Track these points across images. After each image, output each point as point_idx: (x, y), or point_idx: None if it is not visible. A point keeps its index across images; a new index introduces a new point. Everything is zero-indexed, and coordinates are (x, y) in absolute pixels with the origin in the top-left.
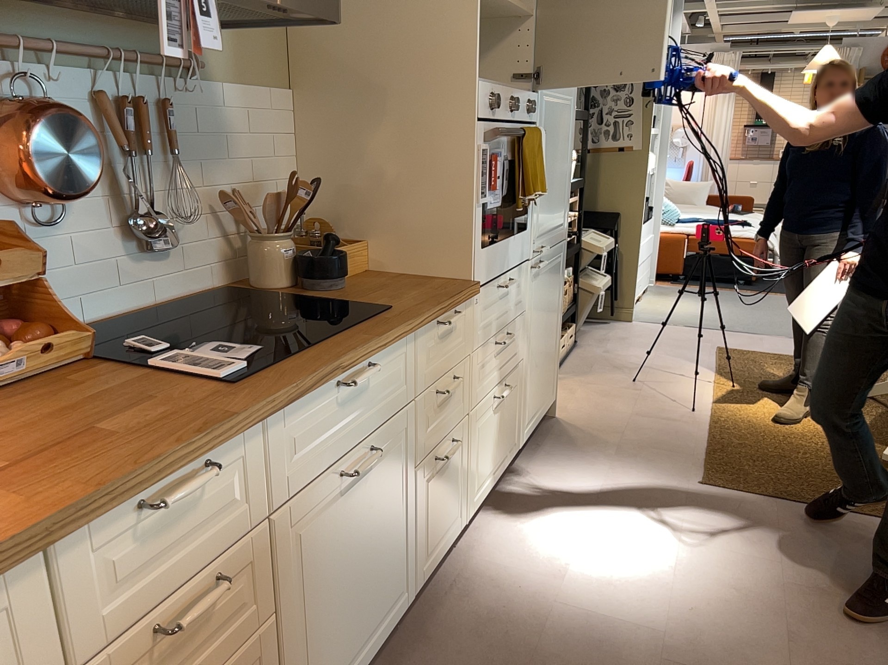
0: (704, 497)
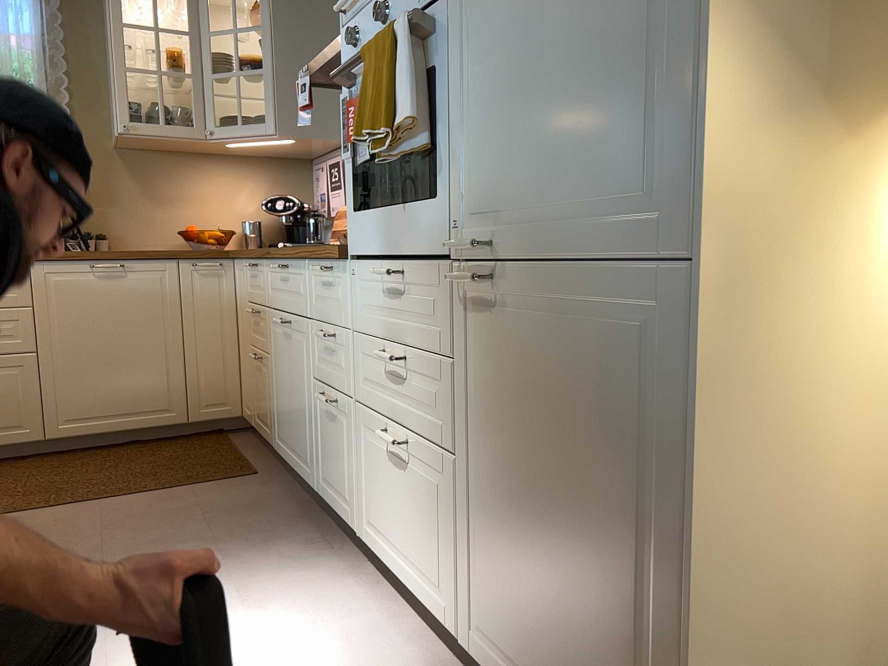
0: None
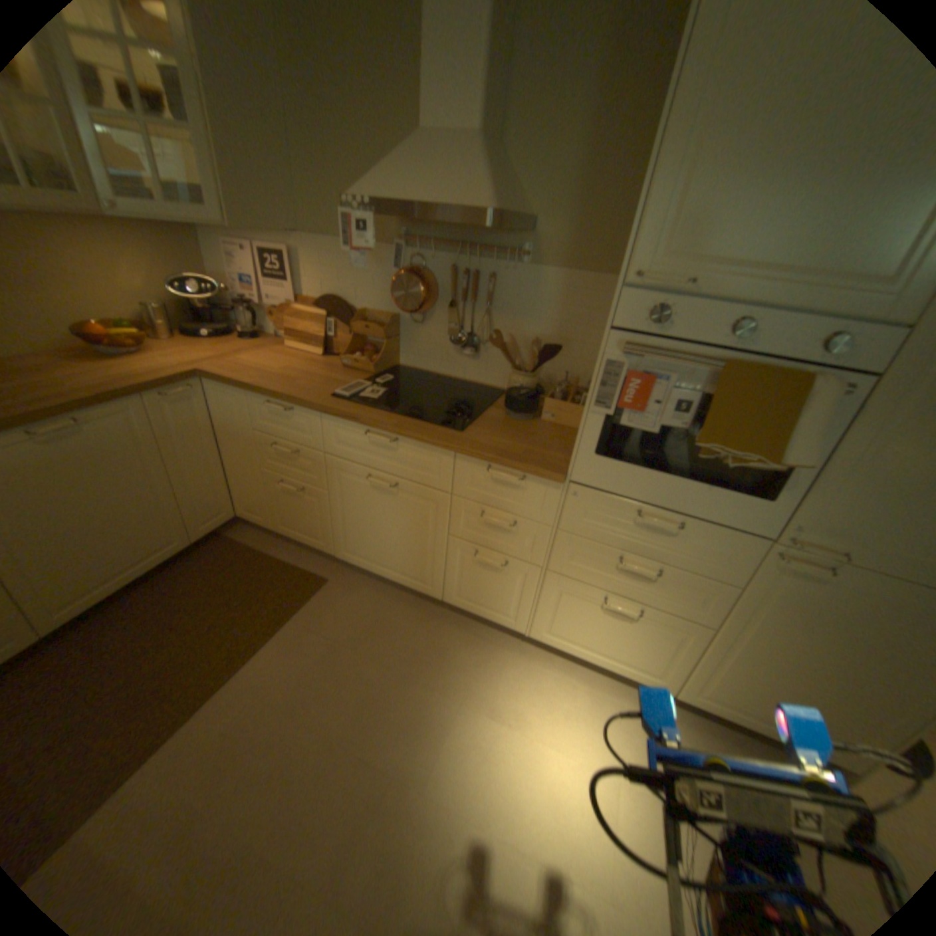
0: None
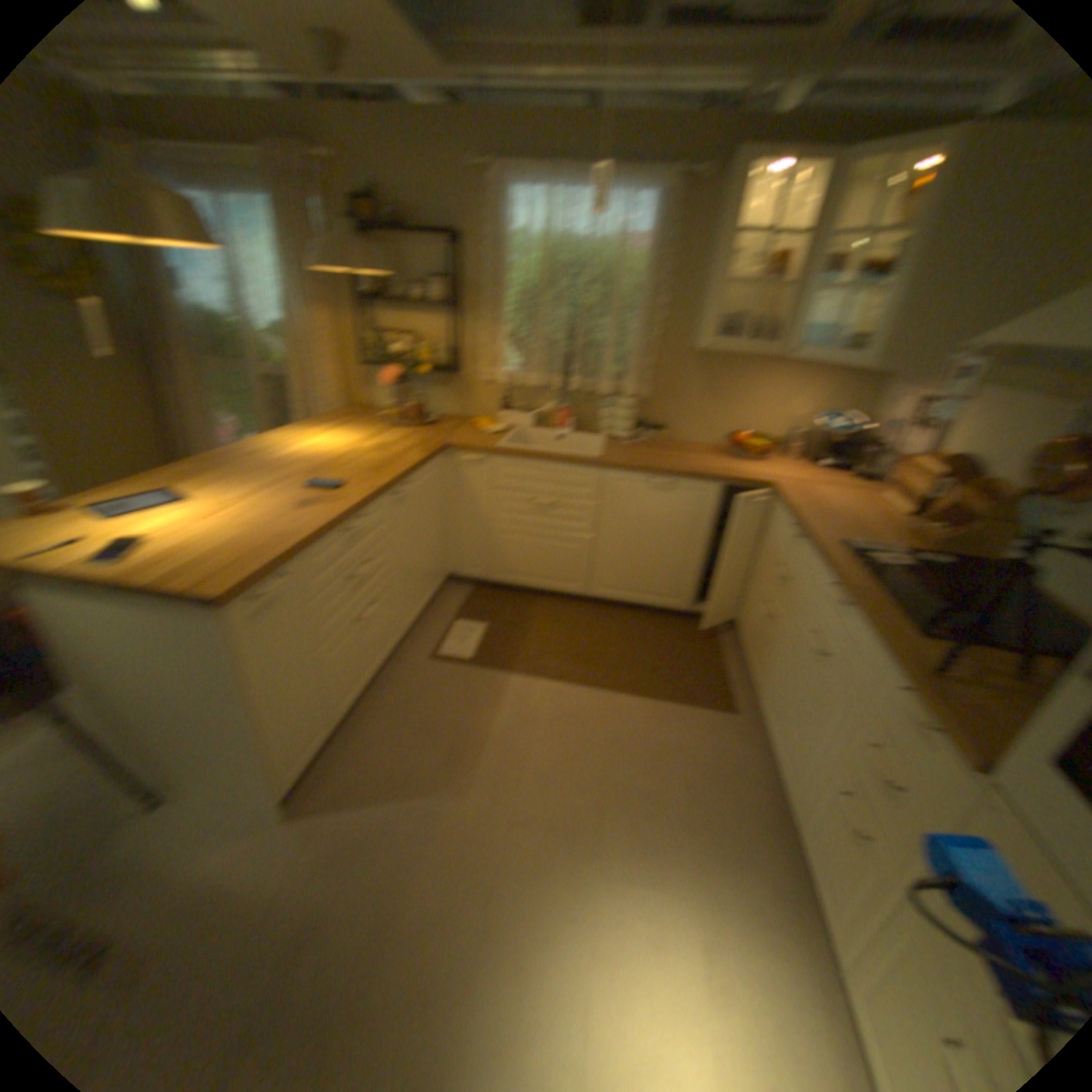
0: None
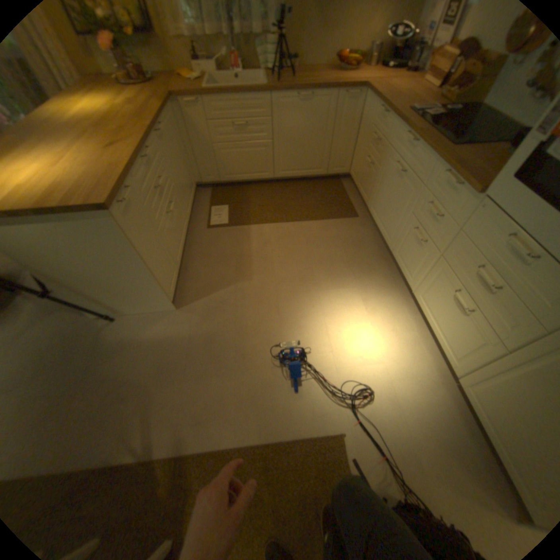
0: (333, 415)
